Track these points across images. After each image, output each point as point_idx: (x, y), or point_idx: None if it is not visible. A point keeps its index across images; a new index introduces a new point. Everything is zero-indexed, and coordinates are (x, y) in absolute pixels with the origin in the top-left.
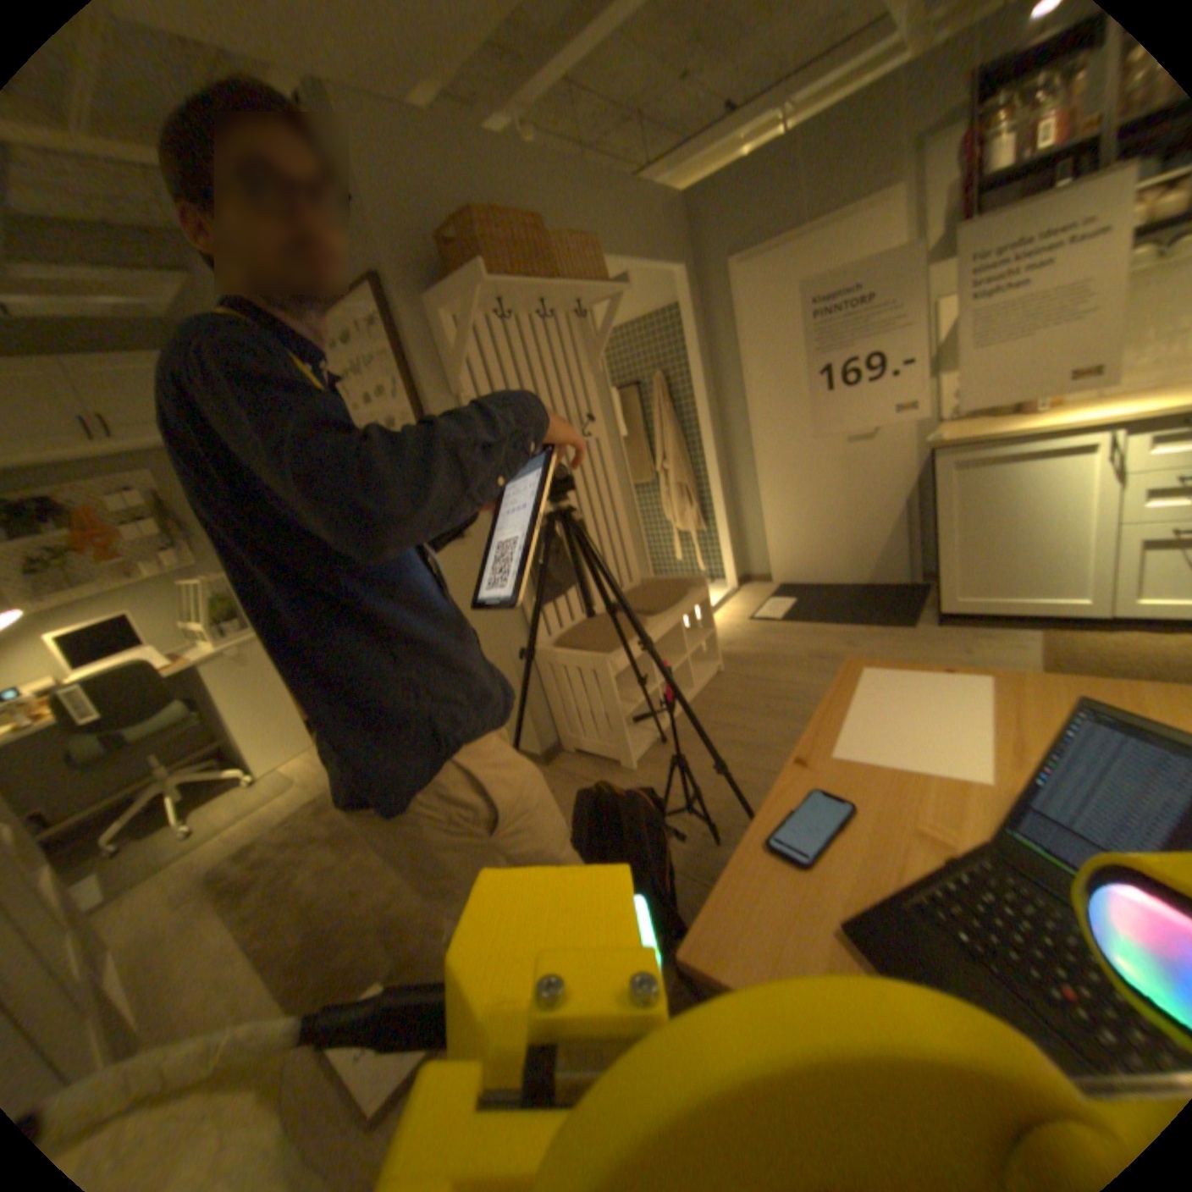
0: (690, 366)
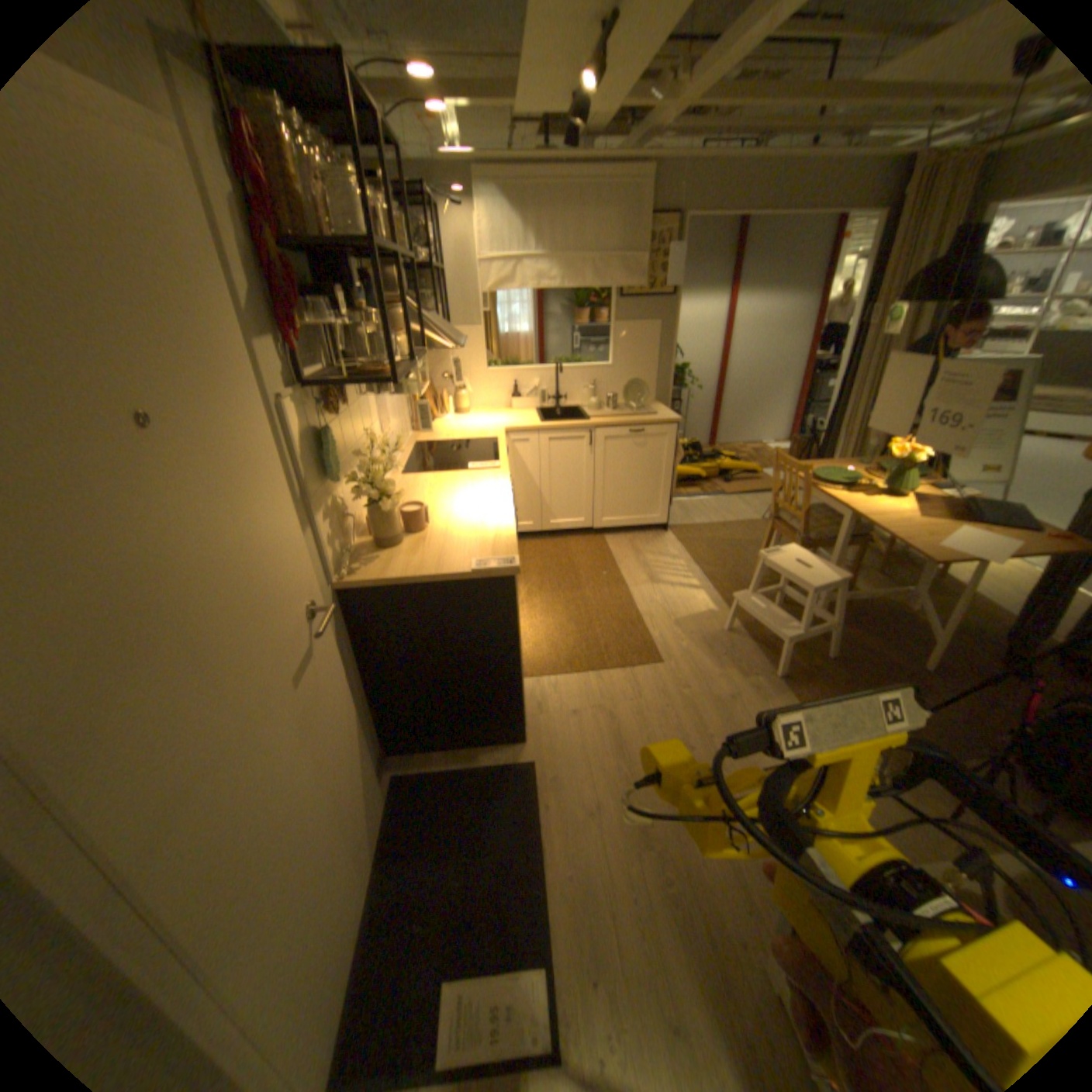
0: None
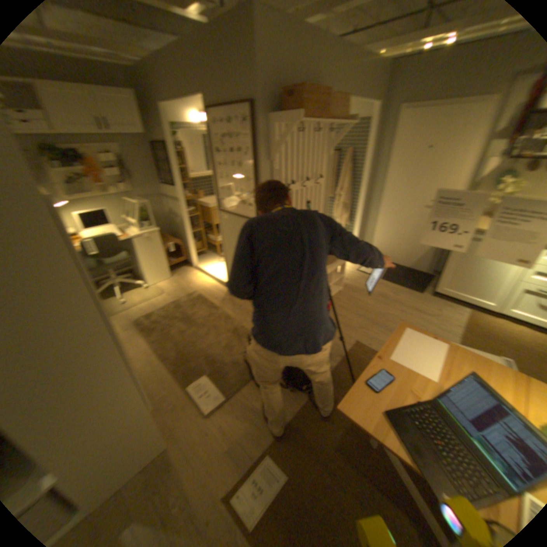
0: (368, 152)
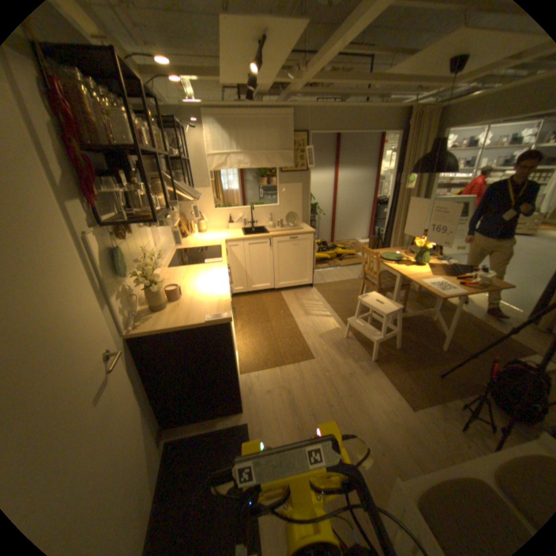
0: None
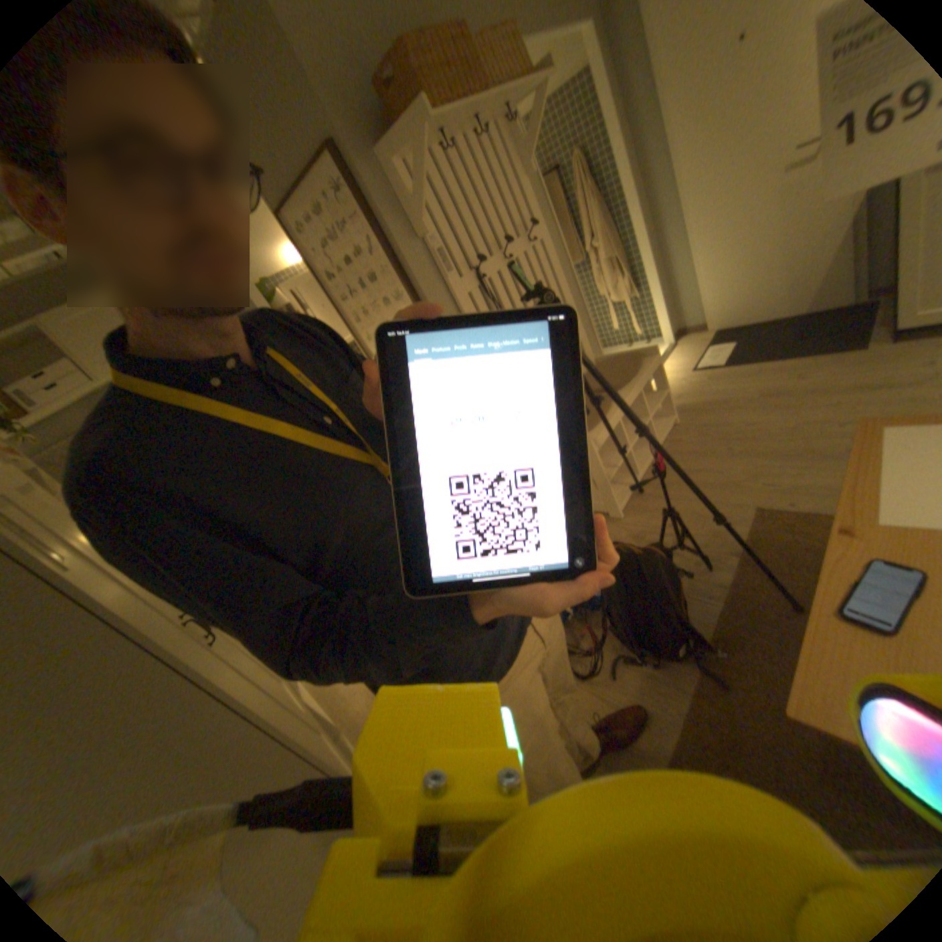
0: (610, 134)
